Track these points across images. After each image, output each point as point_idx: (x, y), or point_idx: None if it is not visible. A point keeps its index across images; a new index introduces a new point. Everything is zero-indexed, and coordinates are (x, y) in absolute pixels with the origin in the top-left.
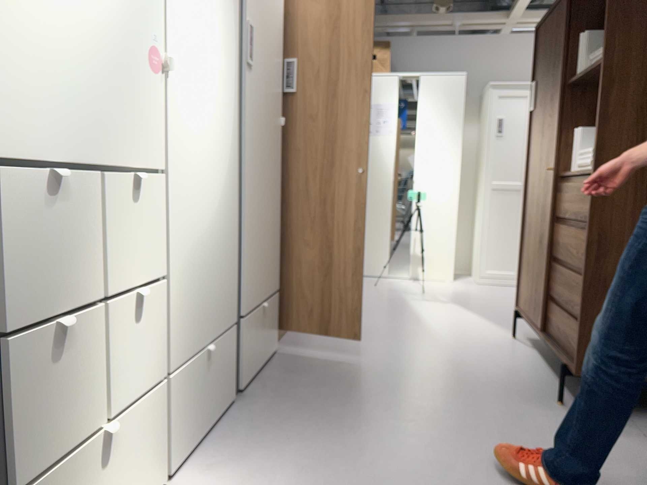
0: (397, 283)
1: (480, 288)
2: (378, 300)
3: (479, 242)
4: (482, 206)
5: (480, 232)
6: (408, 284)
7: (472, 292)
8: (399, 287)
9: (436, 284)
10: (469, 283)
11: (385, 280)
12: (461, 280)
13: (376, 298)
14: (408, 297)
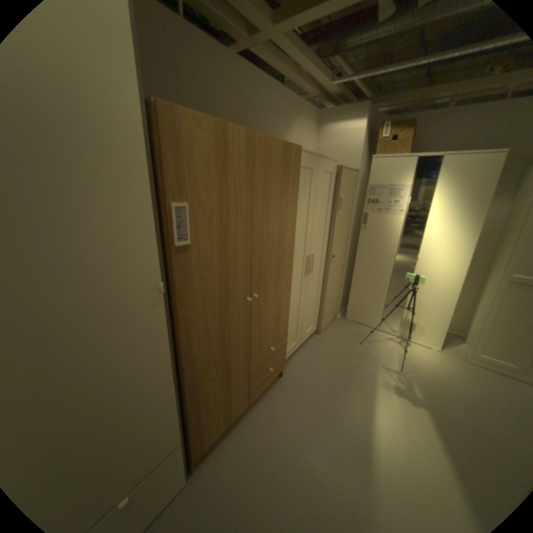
0: (382, 341)
1: (469, 372)
2: (349, 376)
3: (480, 326)
4: (492, 294)
5: (483, 317)
6: (392, 345)
7: (456, 381)
8: (381, 350)
9: (421, 351)
10: (458, 358)
11: (373, 333)
12: (450, 351)
13: (349, 371)
14: (381, 378)
